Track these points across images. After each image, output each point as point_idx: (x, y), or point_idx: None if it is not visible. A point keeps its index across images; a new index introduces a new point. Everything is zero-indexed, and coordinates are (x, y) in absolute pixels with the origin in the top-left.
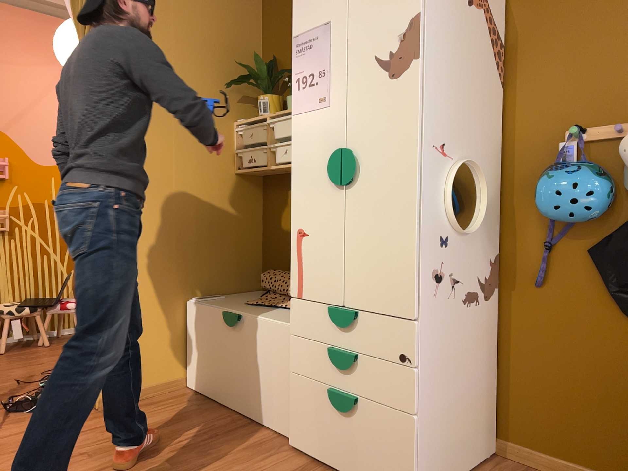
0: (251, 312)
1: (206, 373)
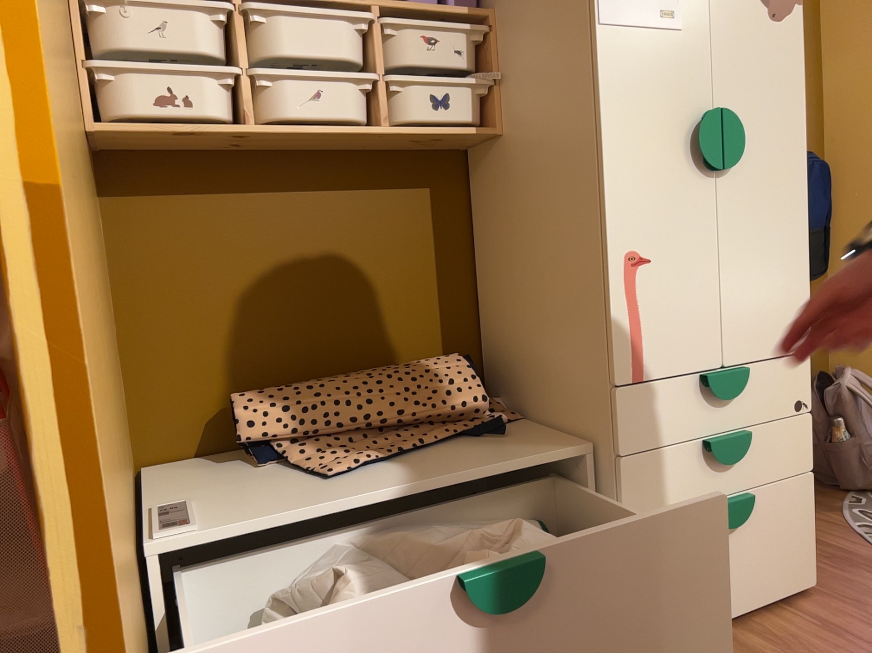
0: (432, 474)
1: None
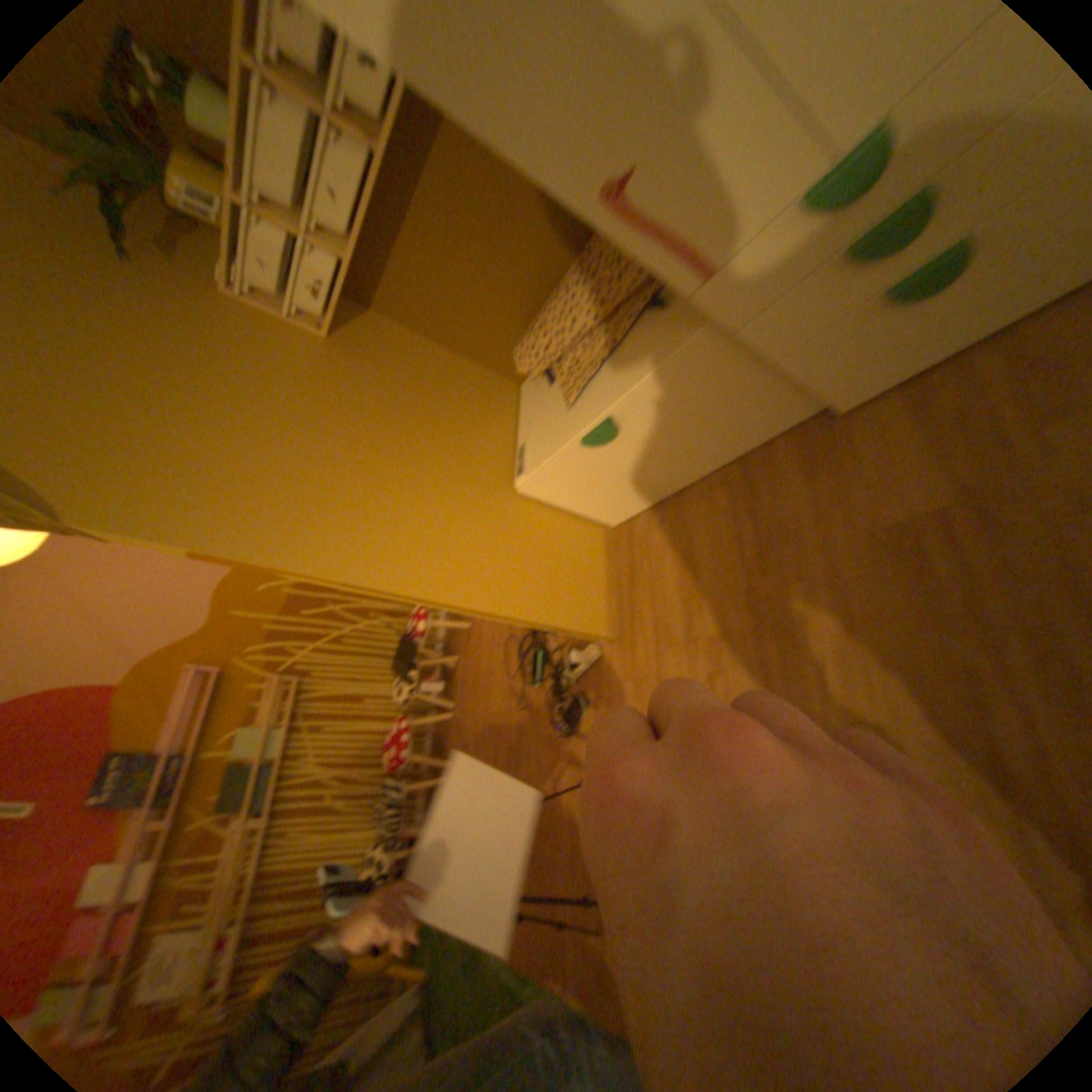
0: (610, 396)
1: (628, 495)
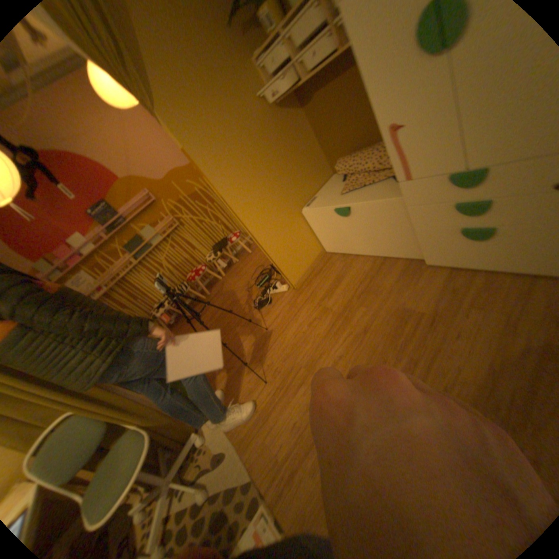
0: (355, 199)
1: (338, 242)
